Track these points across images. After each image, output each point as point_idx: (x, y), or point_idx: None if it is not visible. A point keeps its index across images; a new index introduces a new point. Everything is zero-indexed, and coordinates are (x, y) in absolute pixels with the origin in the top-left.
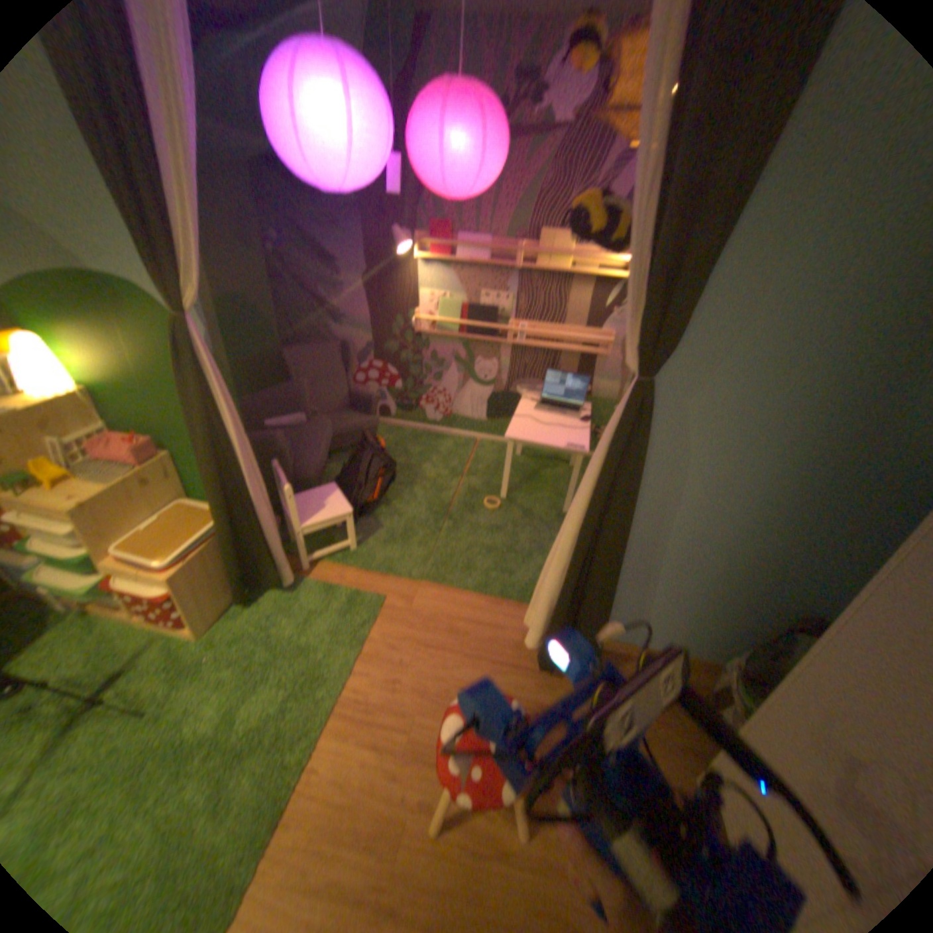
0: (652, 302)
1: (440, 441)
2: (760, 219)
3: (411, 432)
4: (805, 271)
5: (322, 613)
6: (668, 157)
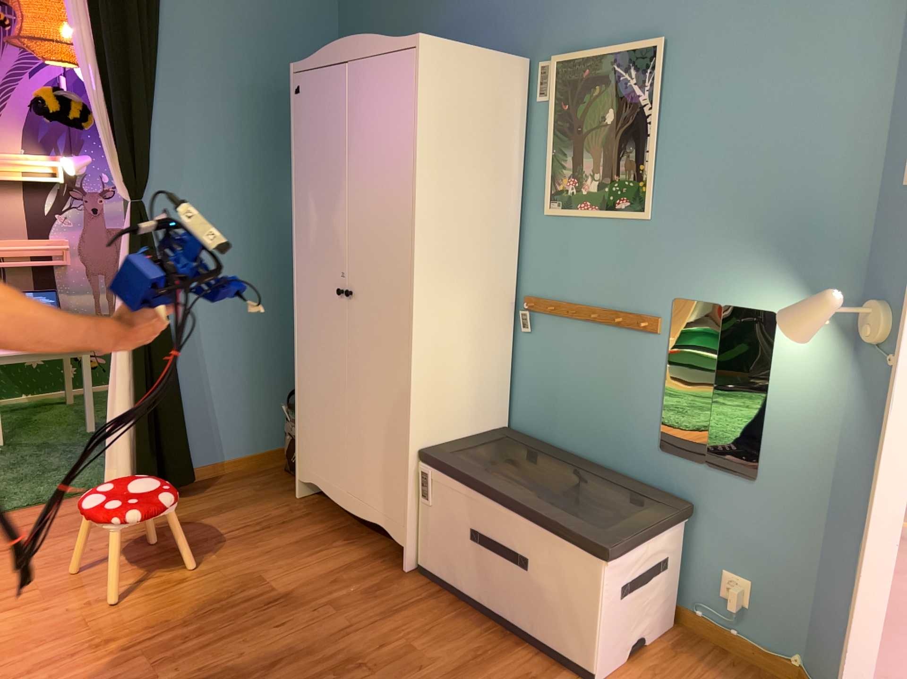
0: (123, 148)
1: None
2: (165, 107)
3: None
4: (200, 135)
5: None
6: (103, 71)
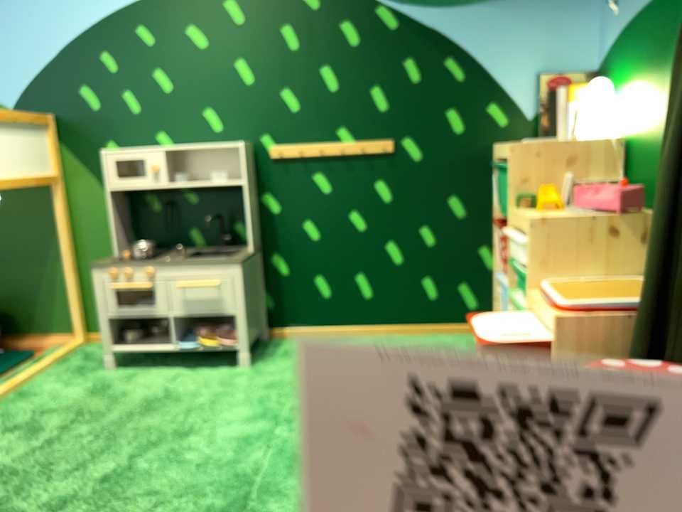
0: None
1: None
2: None
3: None
4: None
5: None
6: None
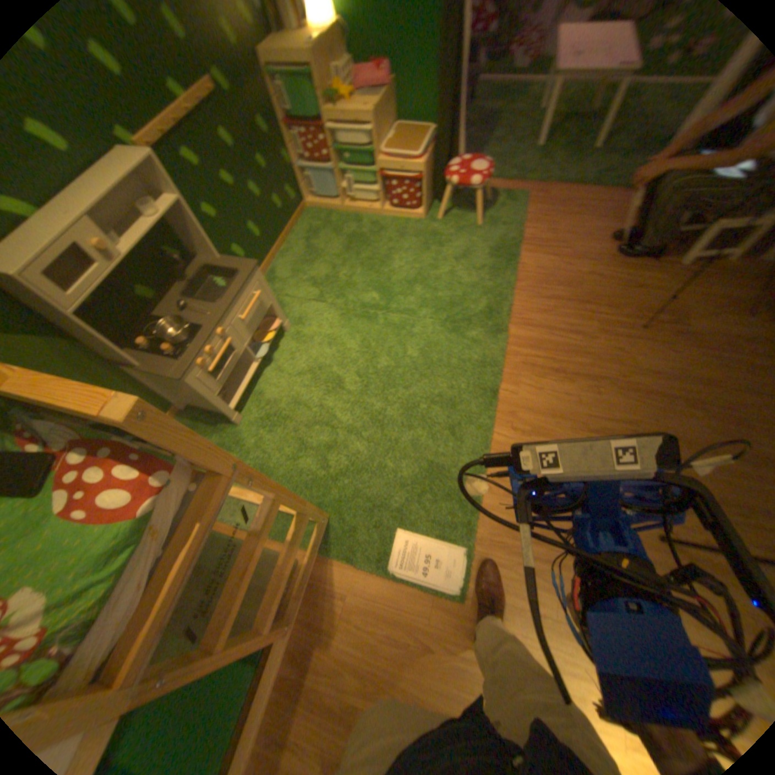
0: None
1: (528, 90)
2: None
3: (499, 85)
4: None
5: (494, 200)
6: None
